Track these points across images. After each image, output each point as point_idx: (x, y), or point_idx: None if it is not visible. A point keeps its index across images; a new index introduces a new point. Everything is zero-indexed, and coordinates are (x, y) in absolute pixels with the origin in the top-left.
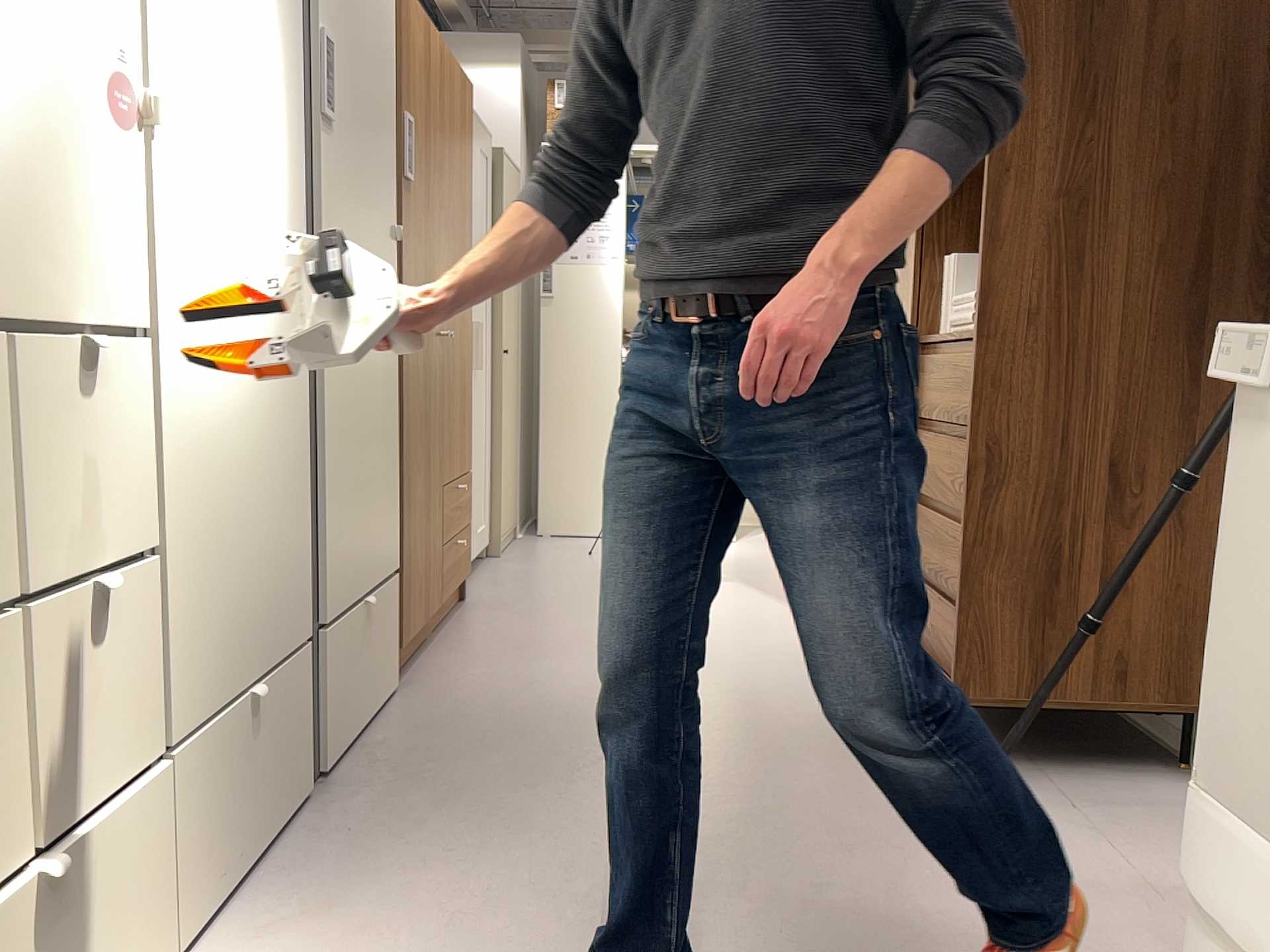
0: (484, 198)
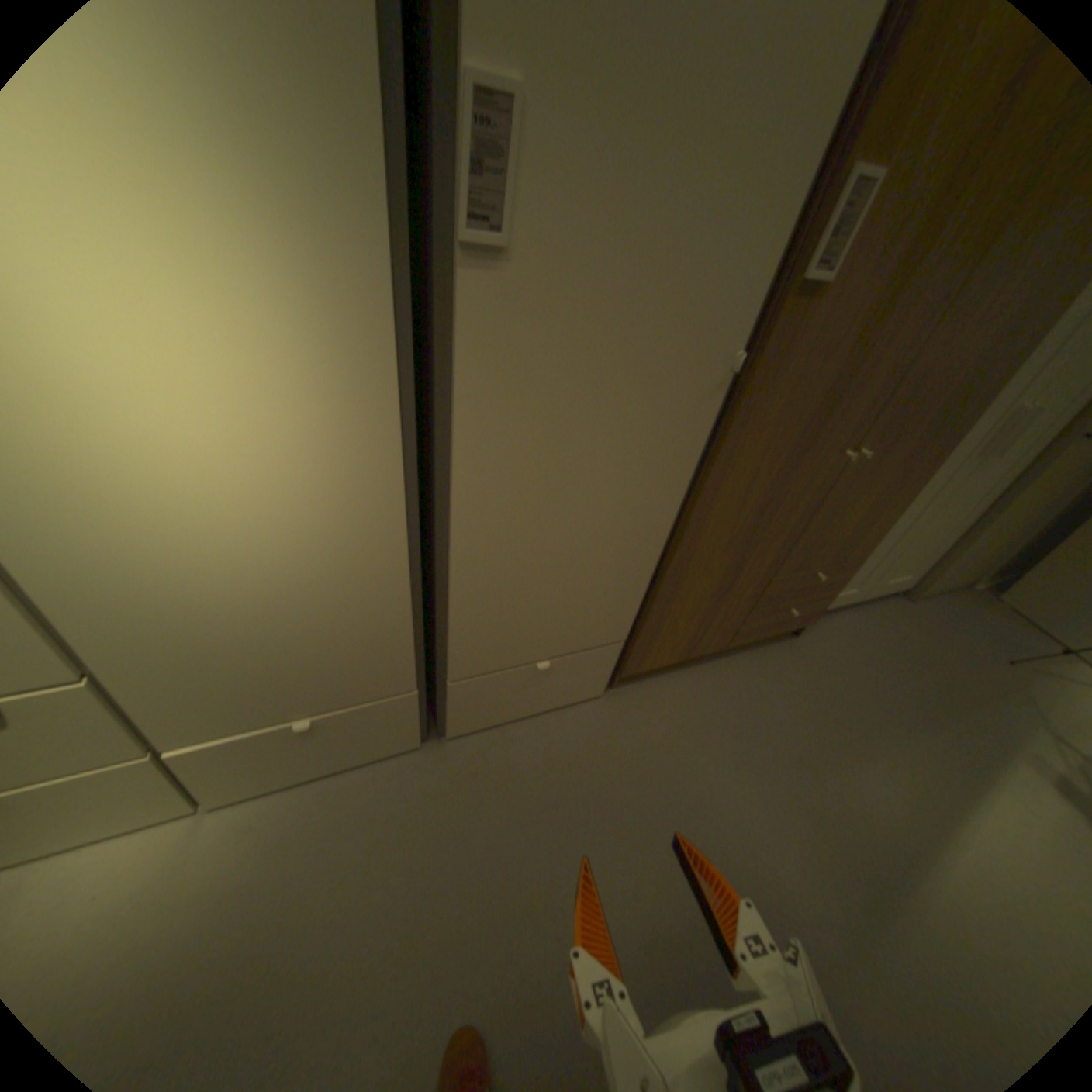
0: None
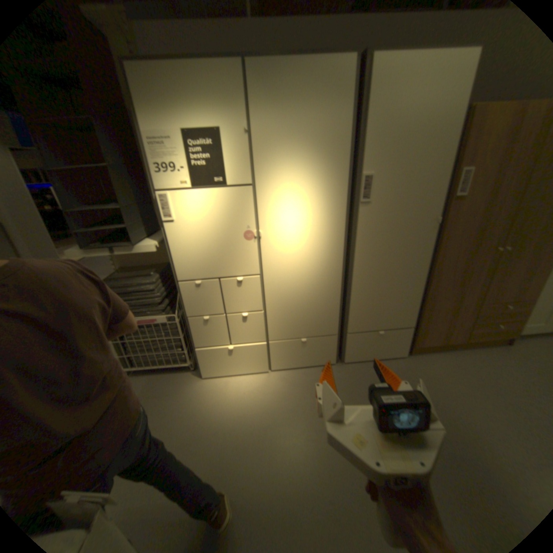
0: None
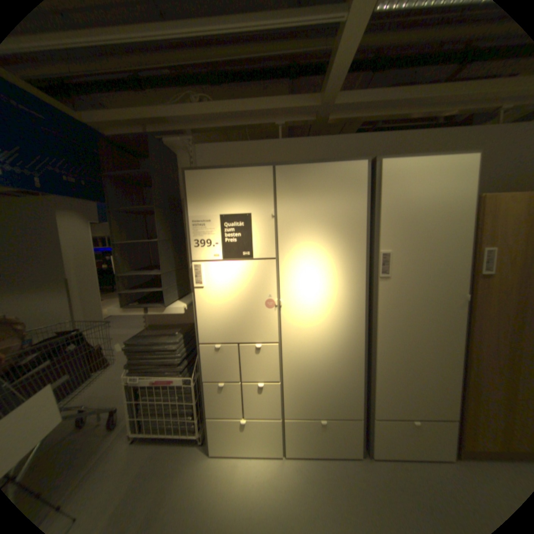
0: None
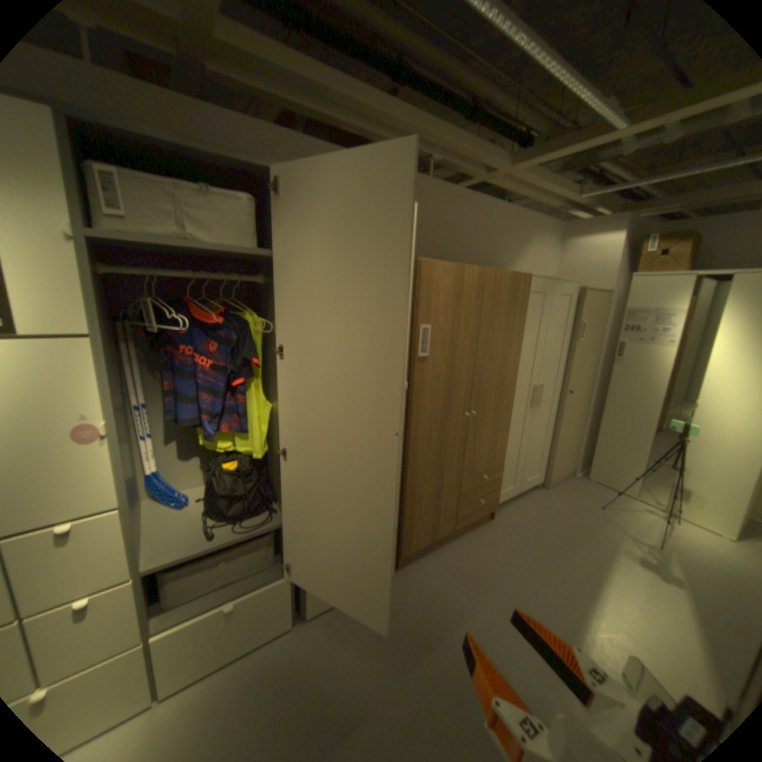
0: (564, 318)
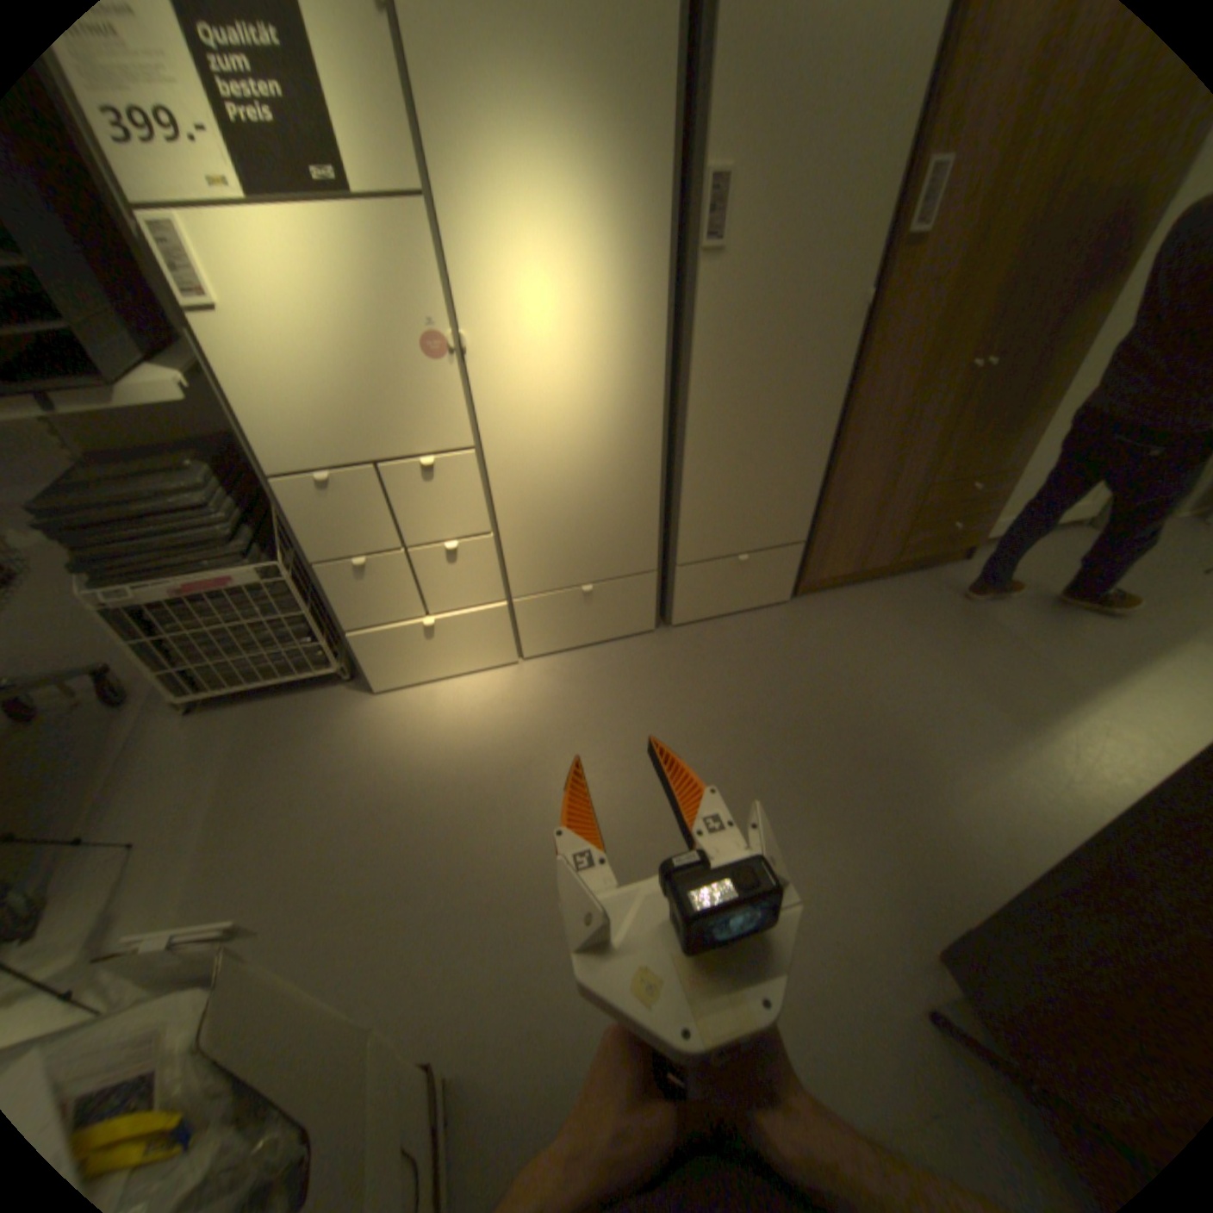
0: None
